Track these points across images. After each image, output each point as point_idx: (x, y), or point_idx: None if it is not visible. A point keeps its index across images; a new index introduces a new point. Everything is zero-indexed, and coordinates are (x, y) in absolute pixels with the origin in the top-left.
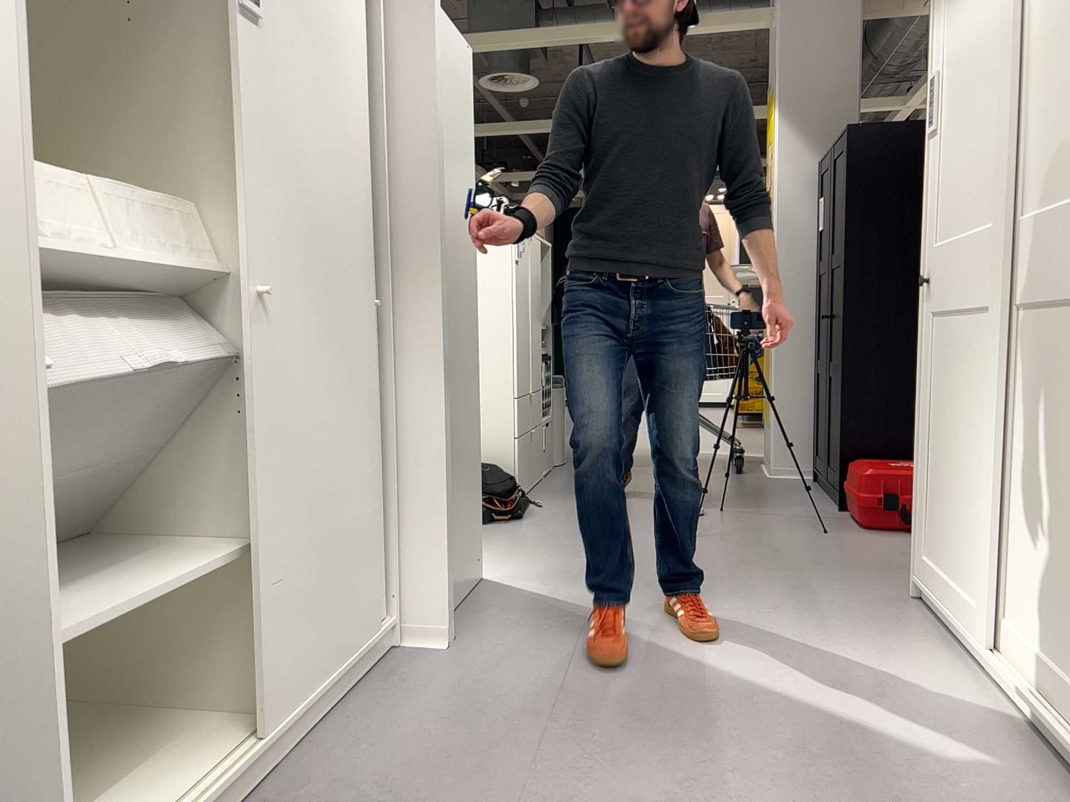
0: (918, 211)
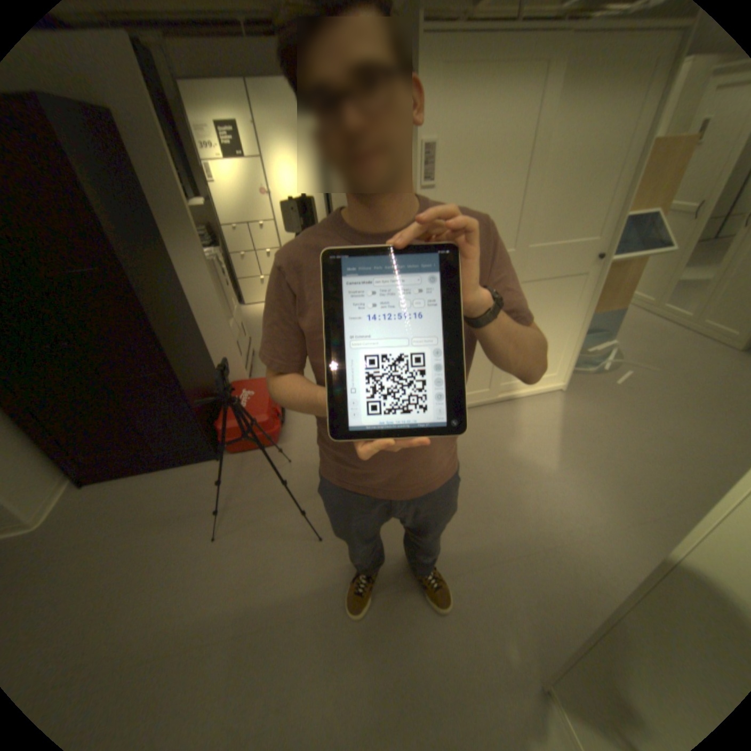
0: (134, 207)
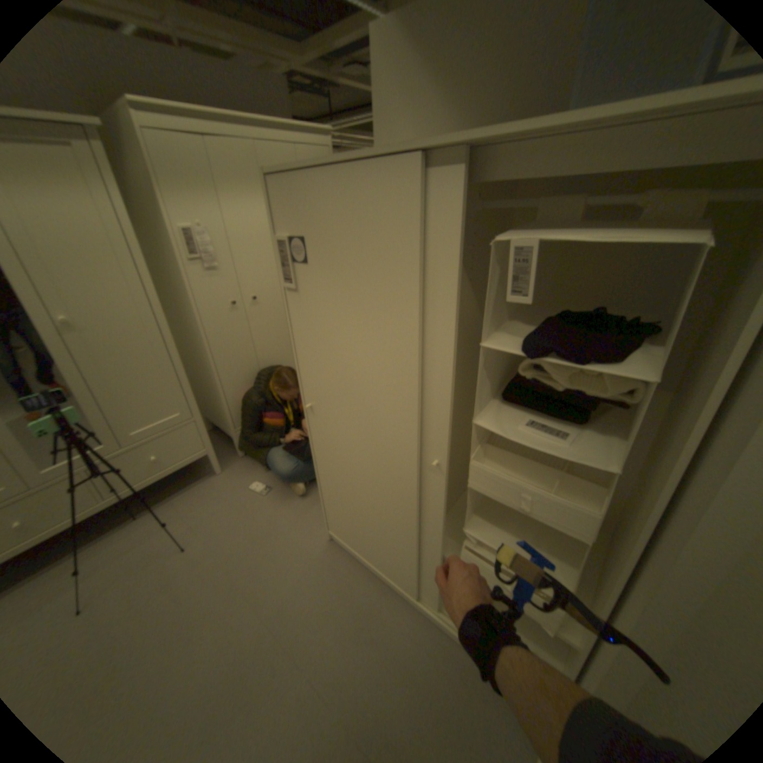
0: None
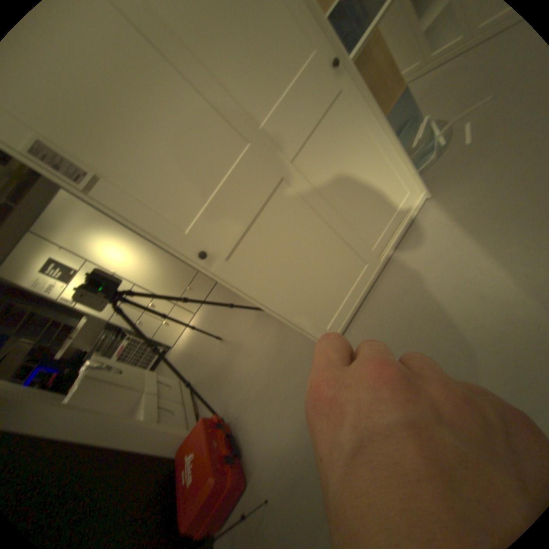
0: None
